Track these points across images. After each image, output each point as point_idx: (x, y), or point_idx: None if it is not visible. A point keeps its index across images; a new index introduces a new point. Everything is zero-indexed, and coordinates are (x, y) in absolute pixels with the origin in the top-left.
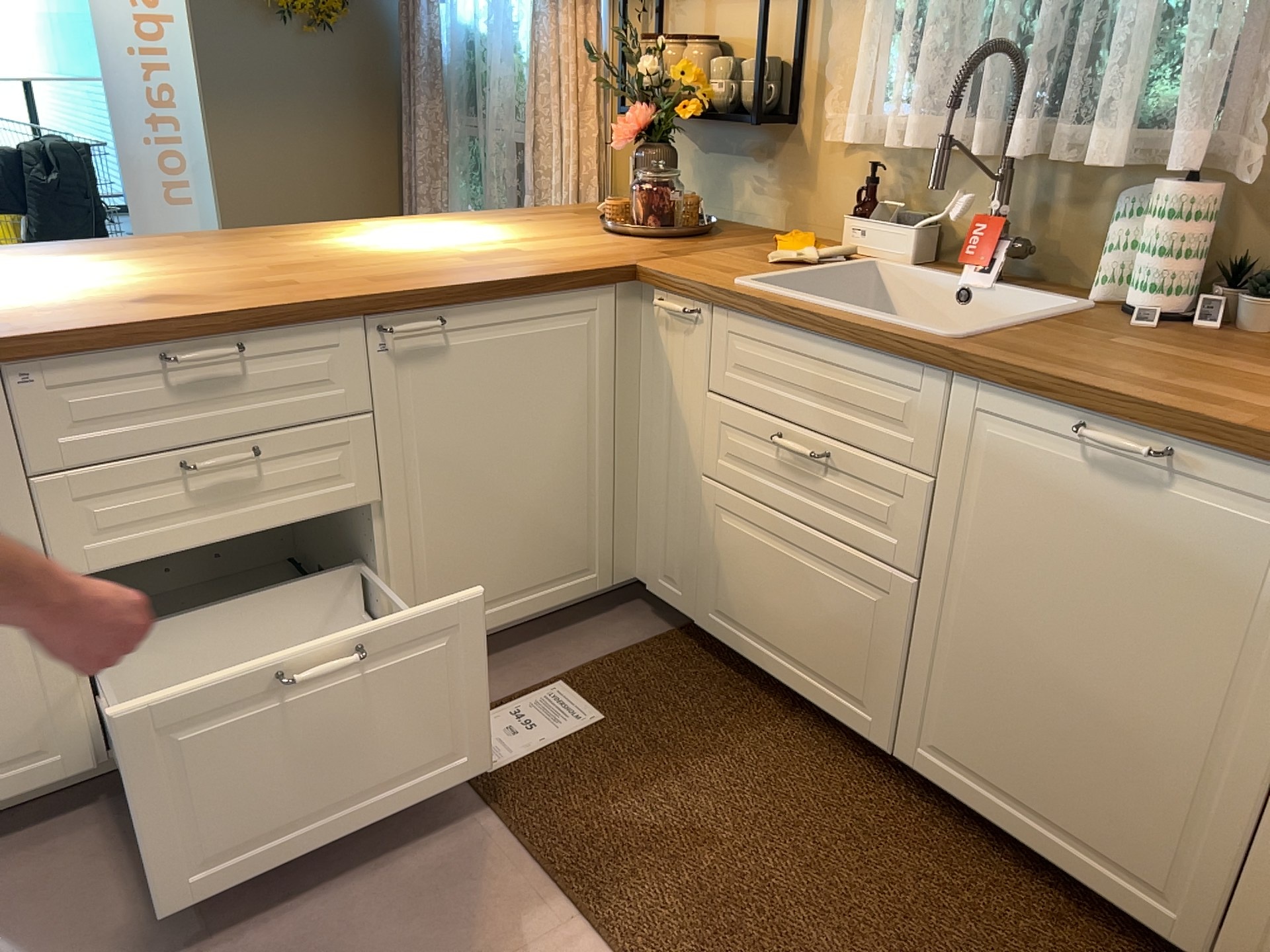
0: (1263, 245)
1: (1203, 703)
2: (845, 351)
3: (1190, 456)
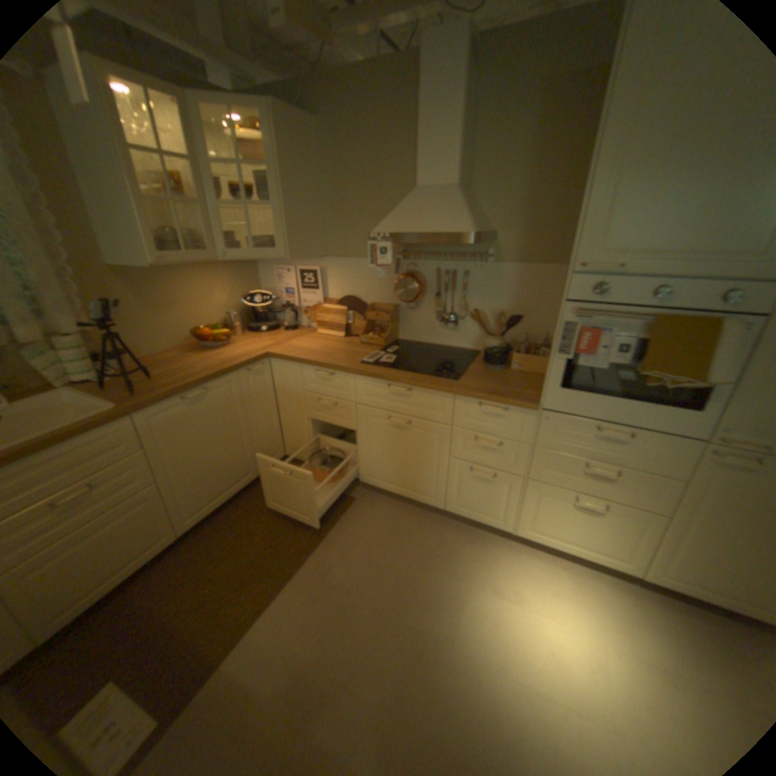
0: (90, 346)
1: (234, 431)
2: (69, 444)
3: (206, 386)
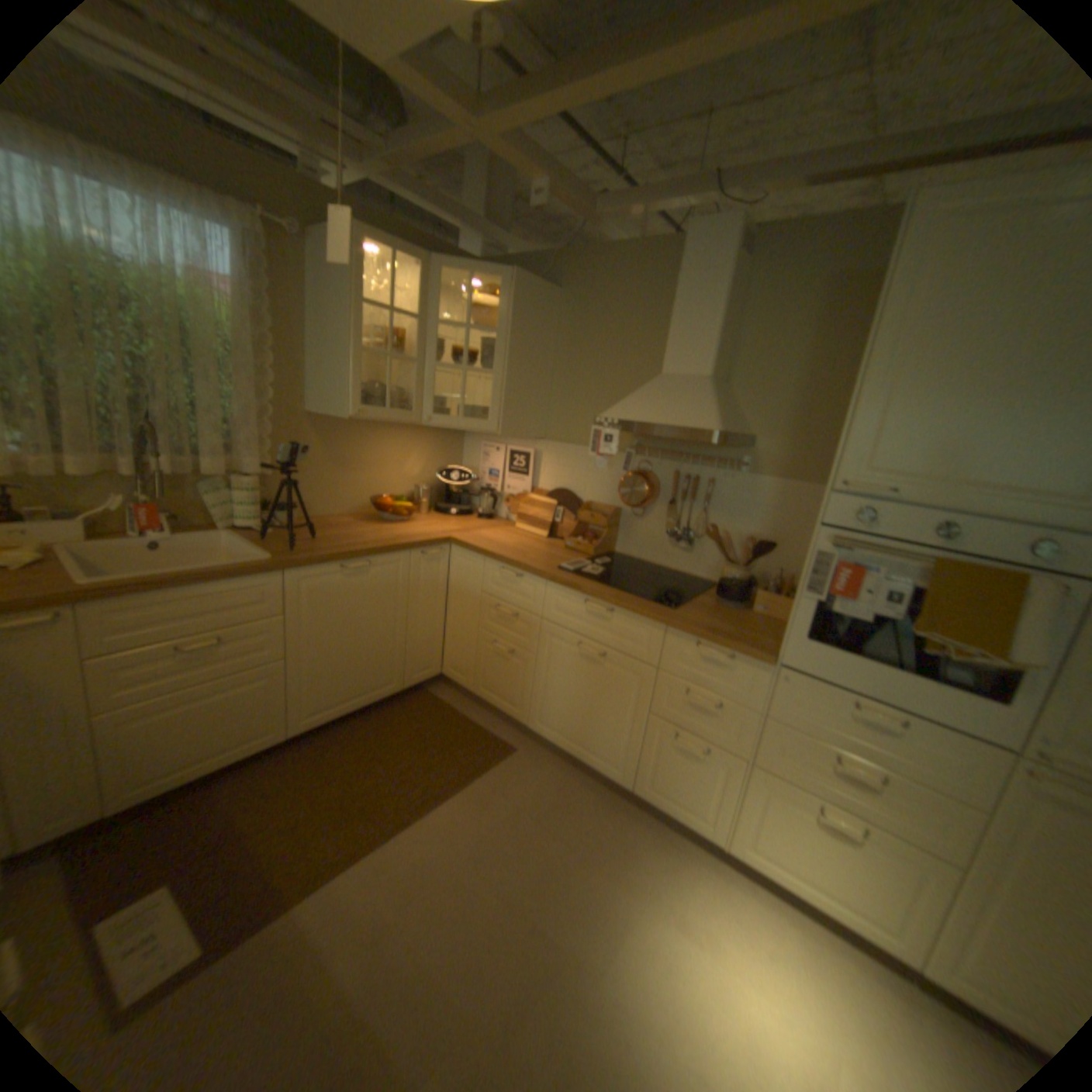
0: (266, 494)
1: (389, 623)
2: (218, 587)
3: (372, 561)
